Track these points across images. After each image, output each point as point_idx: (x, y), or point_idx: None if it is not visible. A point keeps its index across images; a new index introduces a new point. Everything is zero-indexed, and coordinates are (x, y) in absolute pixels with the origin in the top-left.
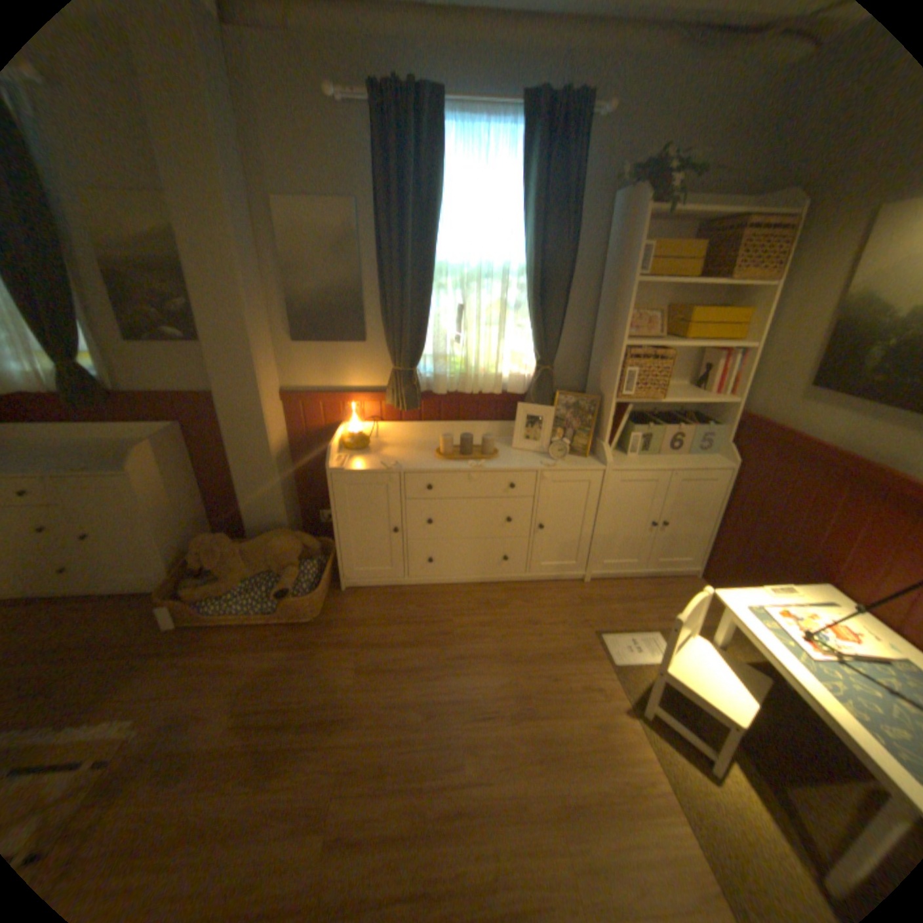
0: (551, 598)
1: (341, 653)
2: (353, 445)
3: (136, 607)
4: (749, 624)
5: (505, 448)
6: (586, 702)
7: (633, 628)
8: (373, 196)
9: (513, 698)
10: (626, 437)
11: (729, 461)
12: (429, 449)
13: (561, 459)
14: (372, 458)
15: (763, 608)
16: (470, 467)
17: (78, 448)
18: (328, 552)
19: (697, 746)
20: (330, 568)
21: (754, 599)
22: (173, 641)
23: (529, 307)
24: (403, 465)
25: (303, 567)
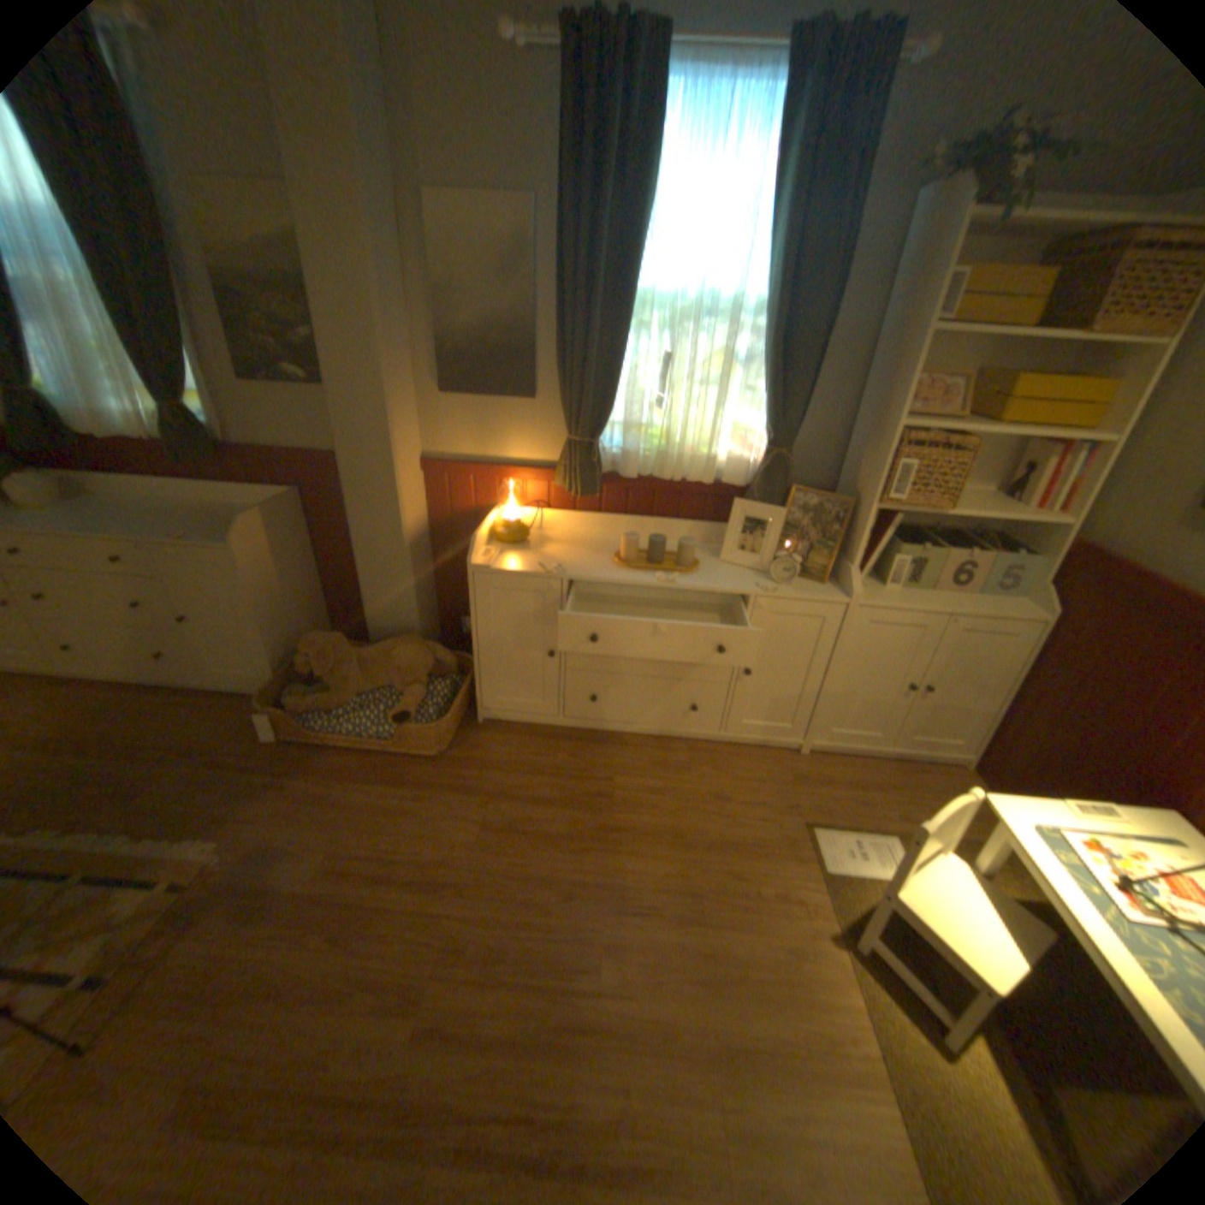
0: (751, 769)
1: (467, 801)
2: (507, 536)
3: (238, 709)
4: (1034, 851)
5: (710, 559)
6: (779, 915)
7: (861, 826)
8: (558, 189)
9: (680, 893)
10: (887, 560)
11: (1042, 610)
12: (607, 551)
13: (787, 583)
14: (530, 556)
15: (1060, 831)
16: (657, 581)
17: (182, 510)
18: (467, 671)
19: (927, 1003)
20: (467, 691)
21: (1048, 816)
22: (273, 756)
23: (767, 361)
24: (569, 569)
25: (433, 687)
